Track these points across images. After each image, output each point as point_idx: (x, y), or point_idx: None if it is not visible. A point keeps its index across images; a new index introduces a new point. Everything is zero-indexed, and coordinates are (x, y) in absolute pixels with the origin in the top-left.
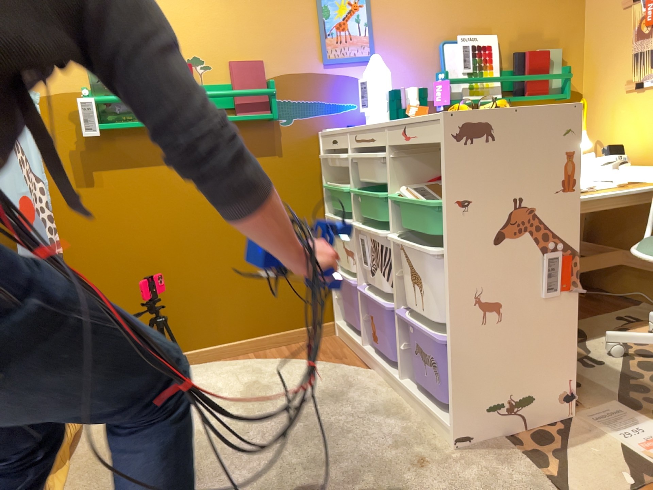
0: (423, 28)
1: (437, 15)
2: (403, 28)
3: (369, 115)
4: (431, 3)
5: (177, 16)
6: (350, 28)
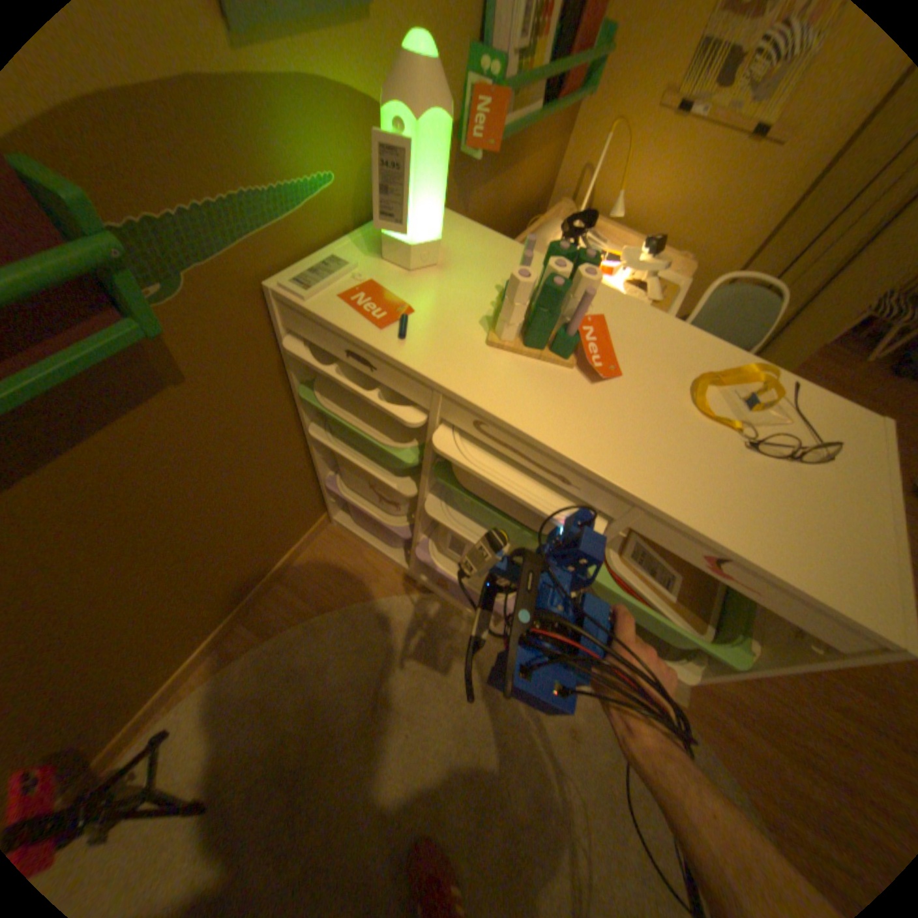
0: None
1: None
2: None
3: (400, 233)
4: None
5: None
6: None
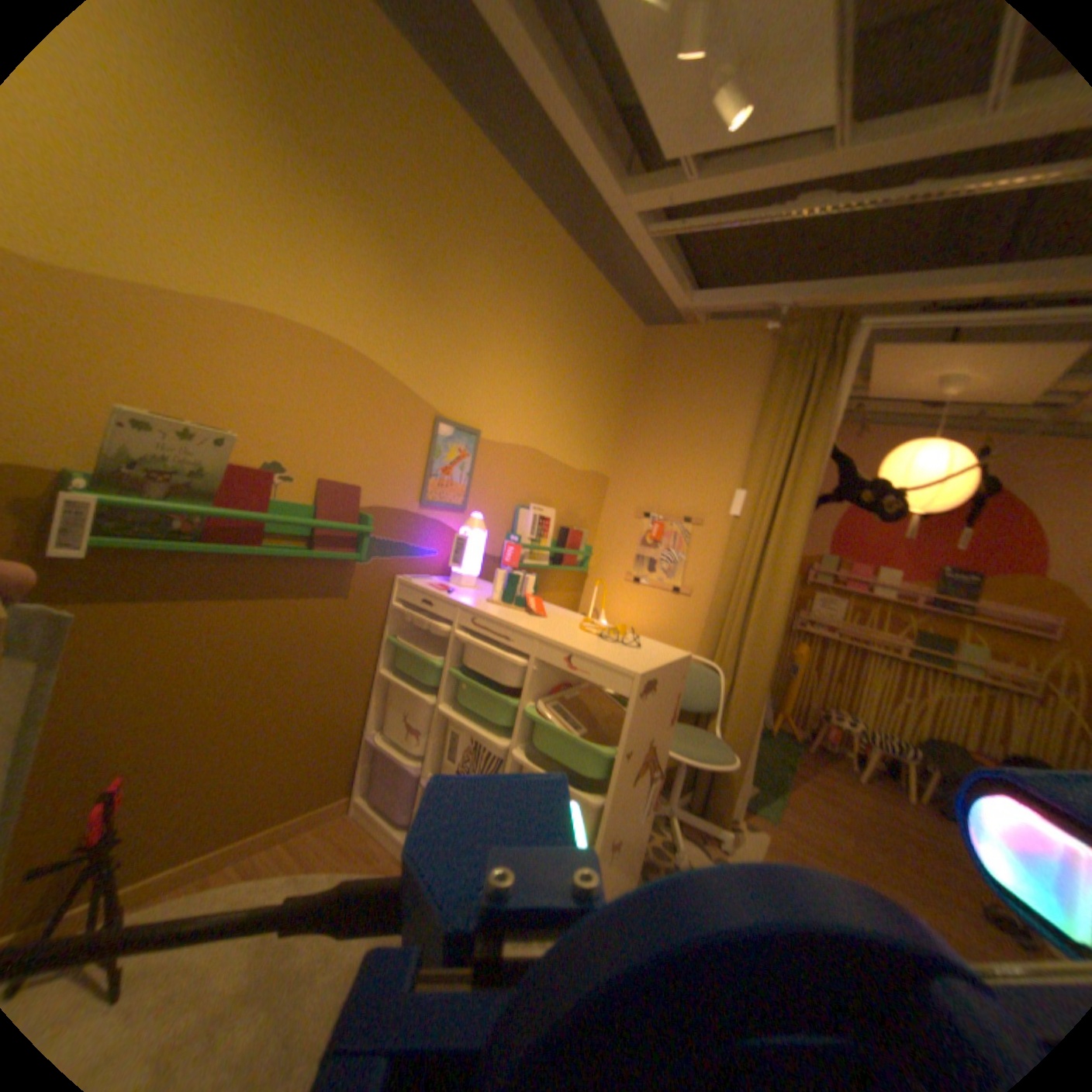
0: (509, 490)
1: (520, 482)
2: (494, 486)
3: (458, 573)
4: (519, 470)
5: (268, 405)
6: (454, 475)
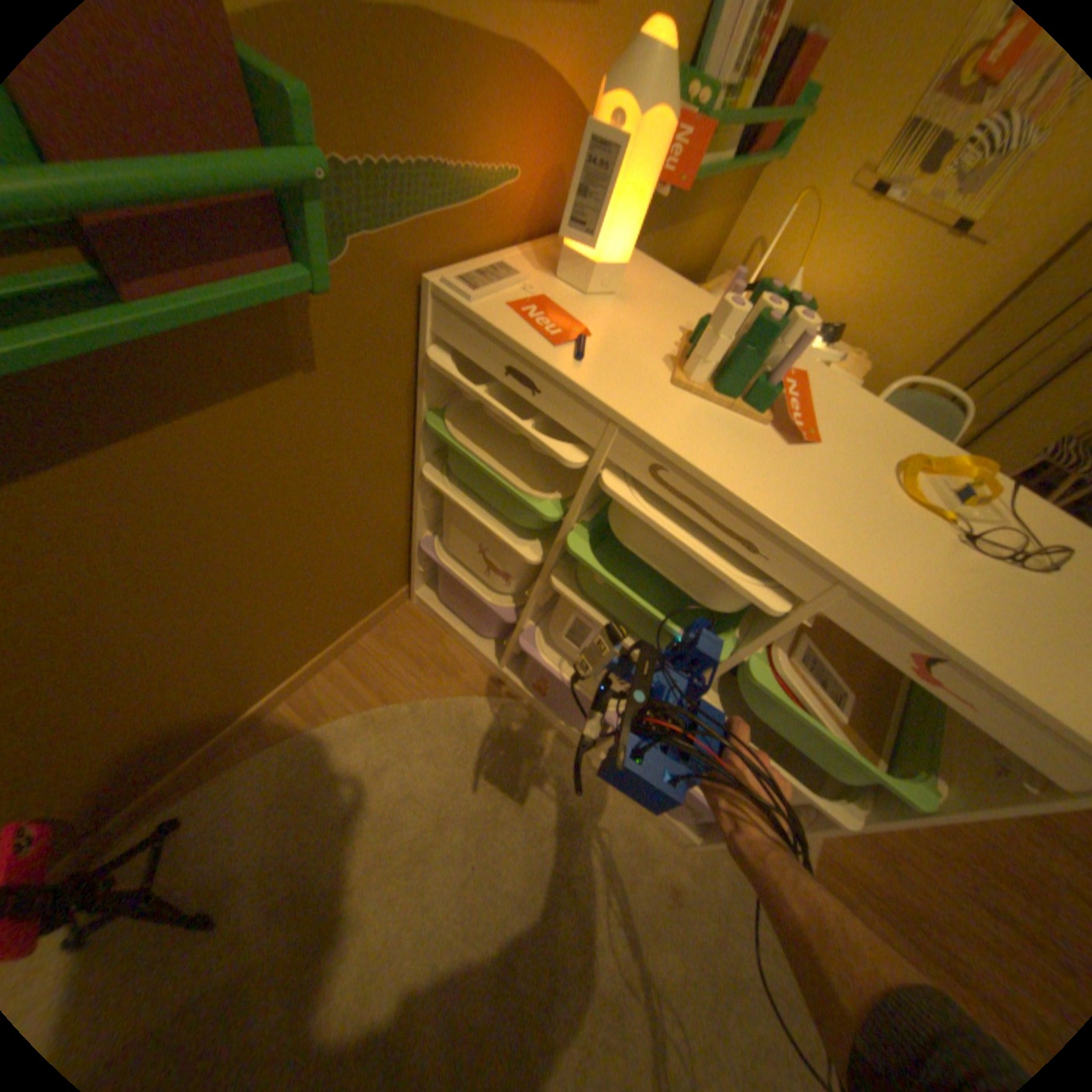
0: None
1: None
2: None
3: (584, 248)
4: None
5: None
6: None
